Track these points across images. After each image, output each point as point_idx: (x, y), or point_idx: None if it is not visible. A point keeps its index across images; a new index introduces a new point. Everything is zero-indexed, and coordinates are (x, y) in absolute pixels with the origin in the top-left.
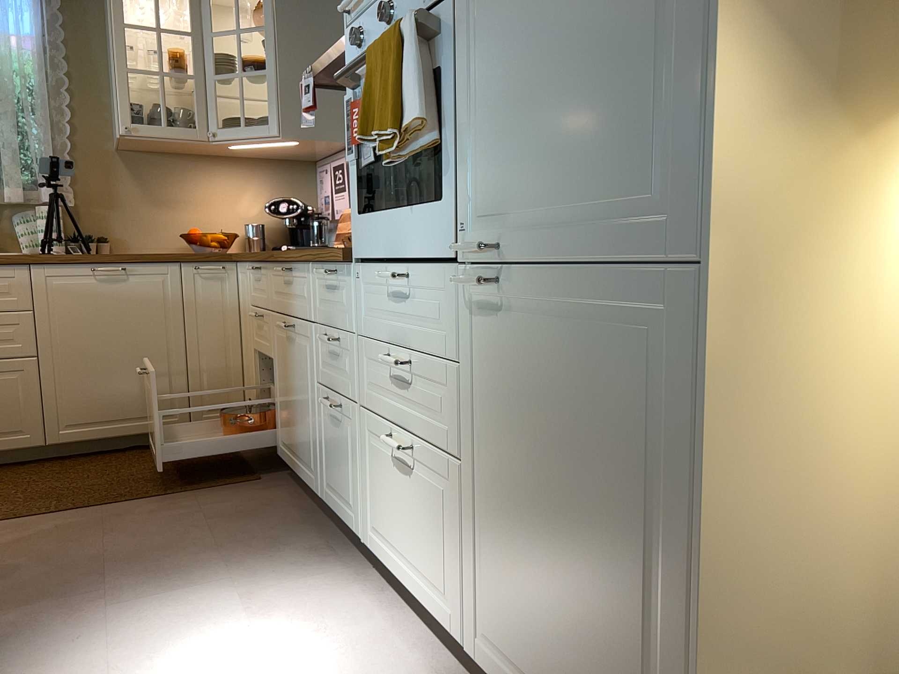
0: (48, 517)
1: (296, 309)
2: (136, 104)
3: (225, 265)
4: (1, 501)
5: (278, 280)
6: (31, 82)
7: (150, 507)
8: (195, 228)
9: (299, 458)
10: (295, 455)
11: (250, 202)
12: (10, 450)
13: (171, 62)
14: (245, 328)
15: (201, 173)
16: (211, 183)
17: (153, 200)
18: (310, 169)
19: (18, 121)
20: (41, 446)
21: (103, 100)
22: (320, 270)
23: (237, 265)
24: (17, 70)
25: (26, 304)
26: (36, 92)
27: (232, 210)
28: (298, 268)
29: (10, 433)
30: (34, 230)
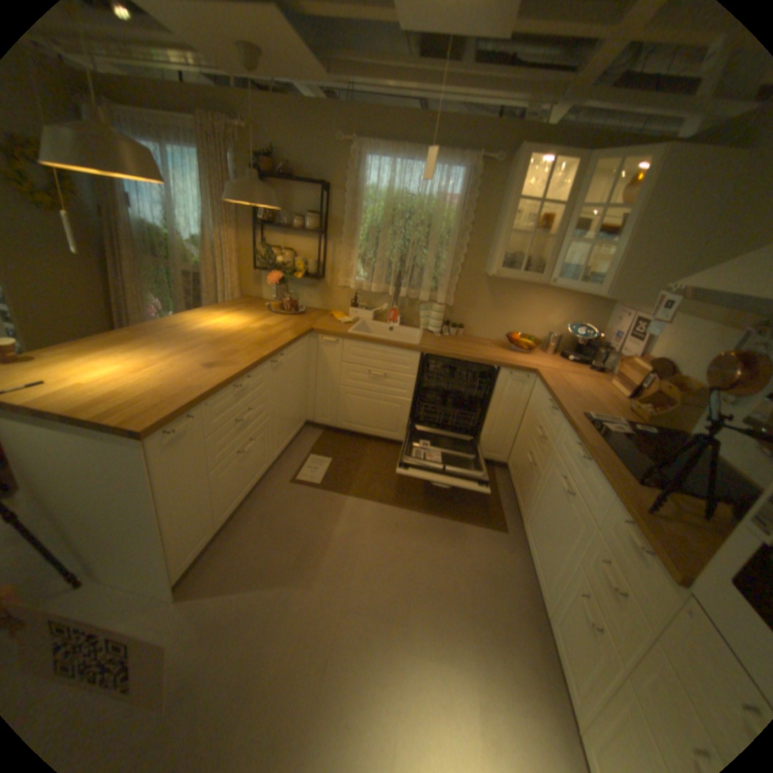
0: (394, 509)
1: (582, 490)
2: (508, 253)
3: (529, 375)
4: (378, 478)
5: (572, 443)
6: (450, 227)
7: (442, 530)
8: (515, 328)
9: (541, 565)
10: (538, 555)
11: (557, 317)
12: (388, 438)
13: (542, 223)
14: (527, 420)
15: (532, 294)
16: (536, 301)
17: (496, 307)
18: (612, 300)
19: (437, 252)
20: (401, 441)
21: (487, 240)
22: (629, 517)
23: (537, 379)
24: (445, 219)
25: (413, 372)
26: (451, 234)
27: (543, 321)
28: (599, 472)
29: (390, 431)
30: (428, 316)
